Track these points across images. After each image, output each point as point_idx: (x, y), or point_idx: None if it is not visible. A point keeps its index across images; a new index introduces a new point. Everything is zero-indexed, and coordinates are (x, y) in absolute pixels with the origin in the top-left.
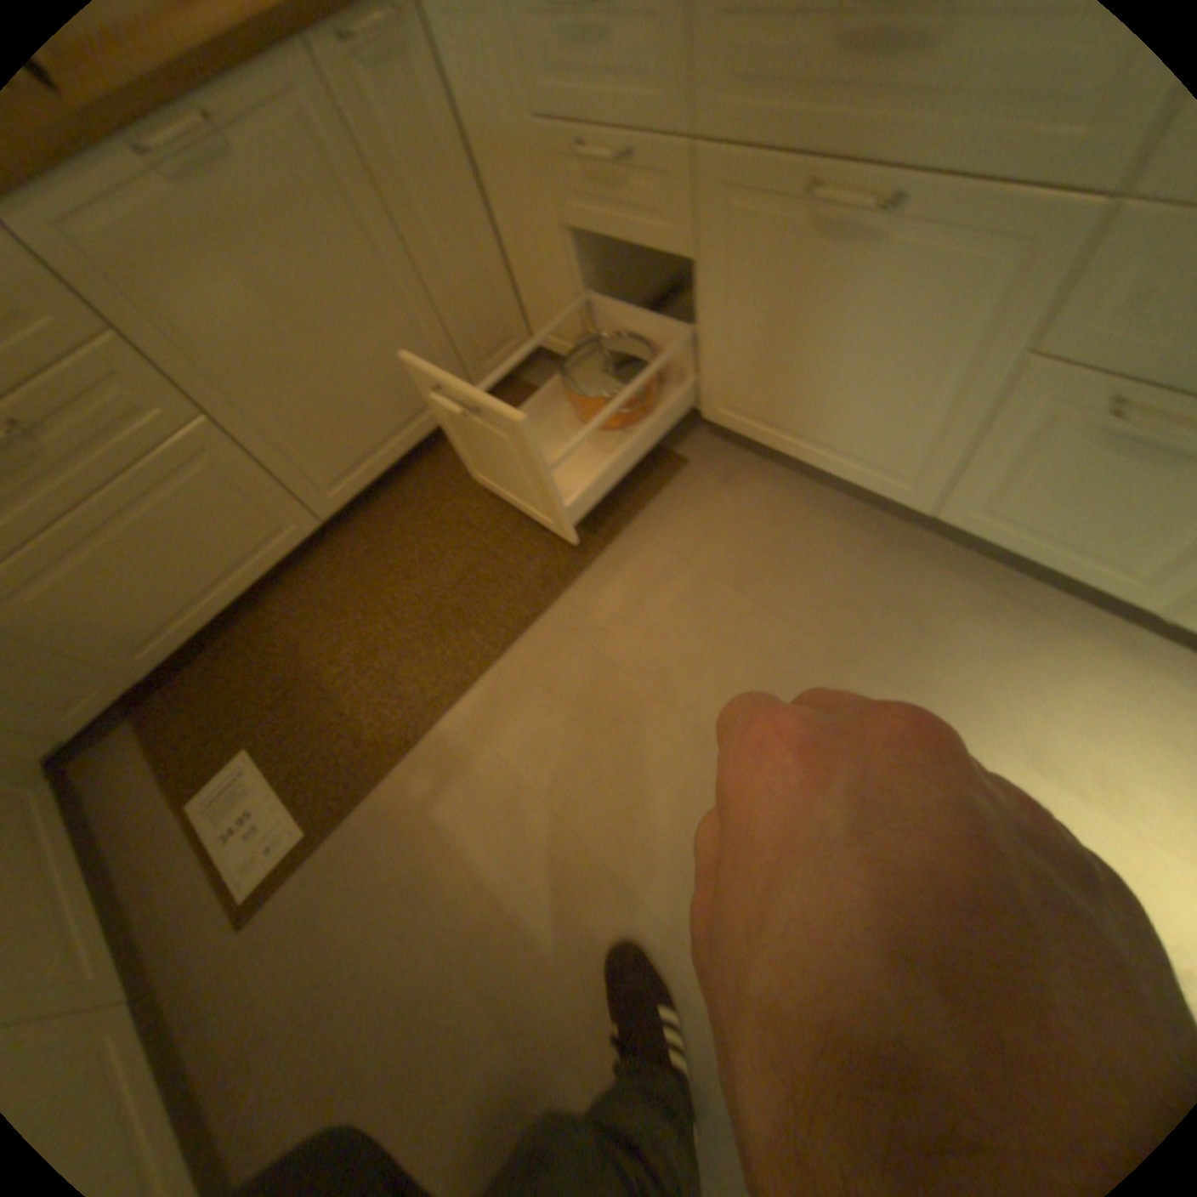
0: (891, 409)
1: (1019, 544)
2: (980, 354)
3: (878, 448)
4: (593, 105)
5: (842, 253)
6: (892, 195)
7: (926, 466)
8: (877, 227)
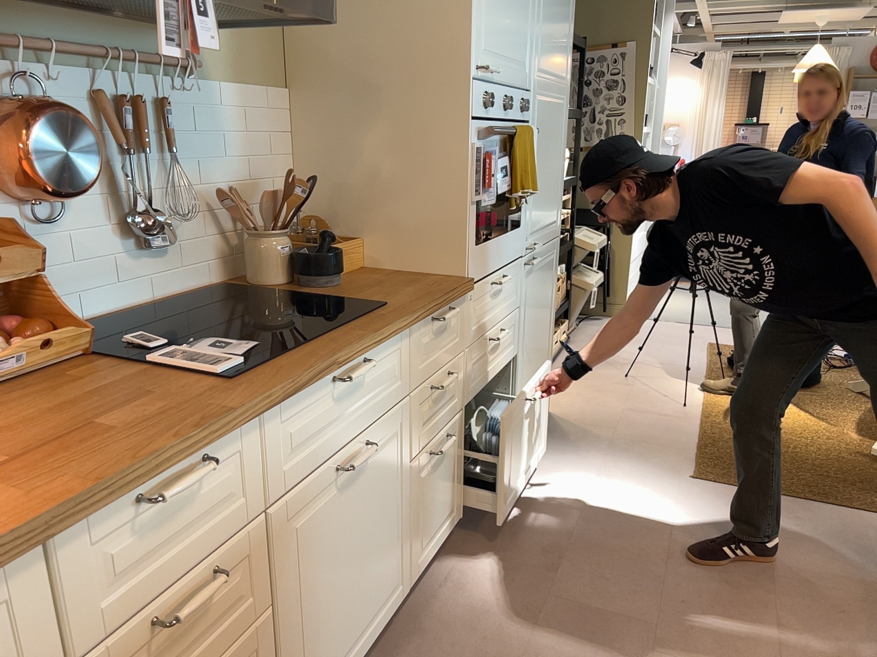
0: (383, 551)
1: (431, 550)
2: (399, 481)
3: (384, 584)
4: (168, 570)
5: (350, 493)
6: (365, 445)
7: (399, 563)
8: (358, 466)
